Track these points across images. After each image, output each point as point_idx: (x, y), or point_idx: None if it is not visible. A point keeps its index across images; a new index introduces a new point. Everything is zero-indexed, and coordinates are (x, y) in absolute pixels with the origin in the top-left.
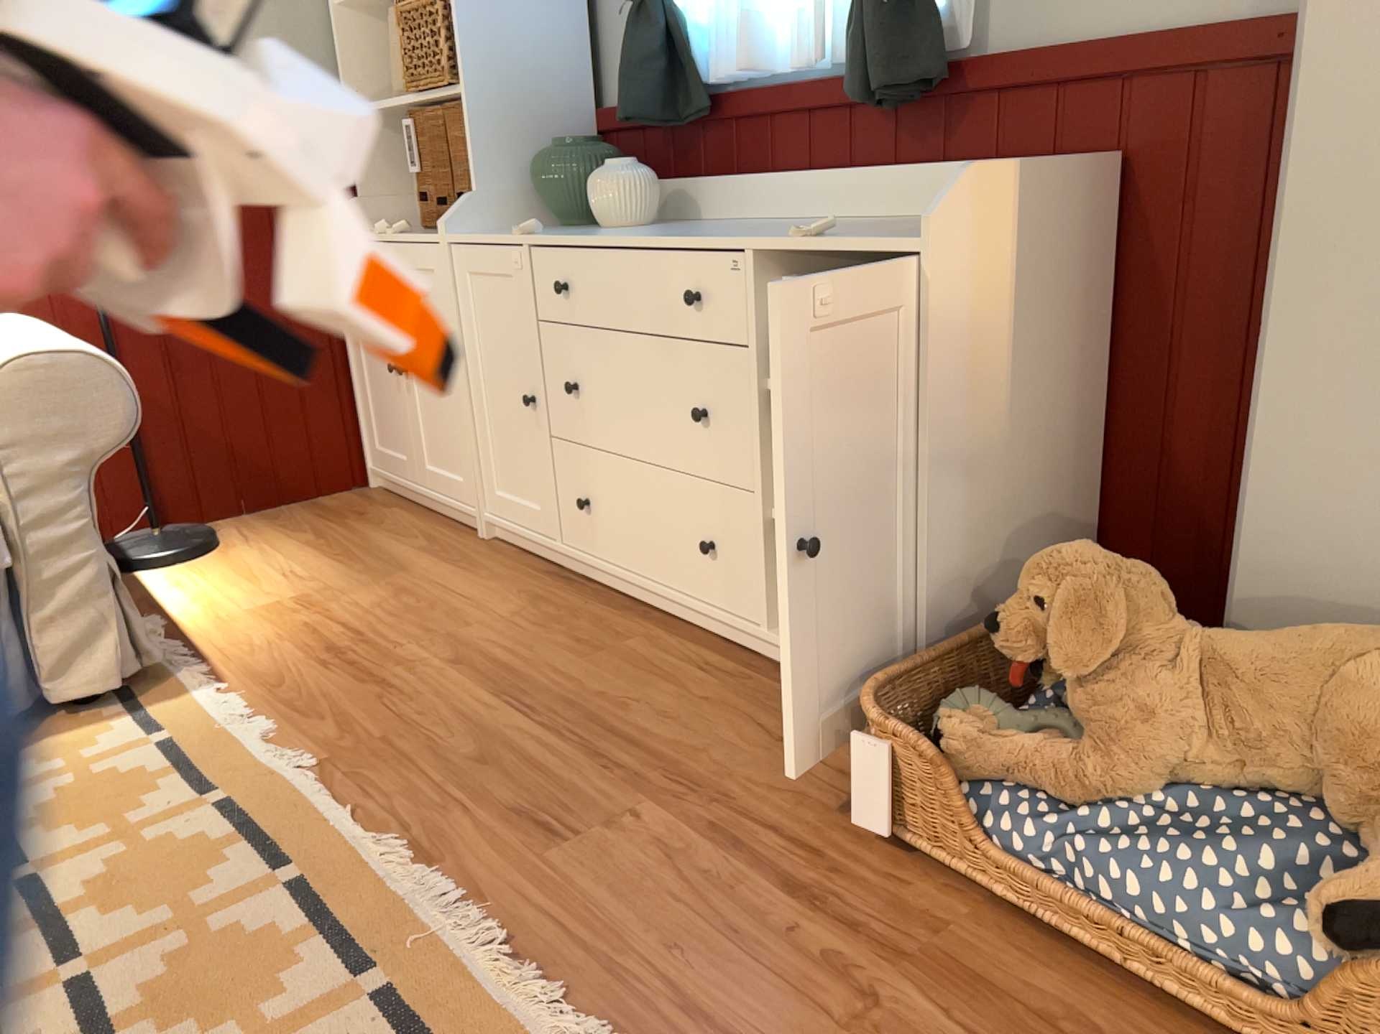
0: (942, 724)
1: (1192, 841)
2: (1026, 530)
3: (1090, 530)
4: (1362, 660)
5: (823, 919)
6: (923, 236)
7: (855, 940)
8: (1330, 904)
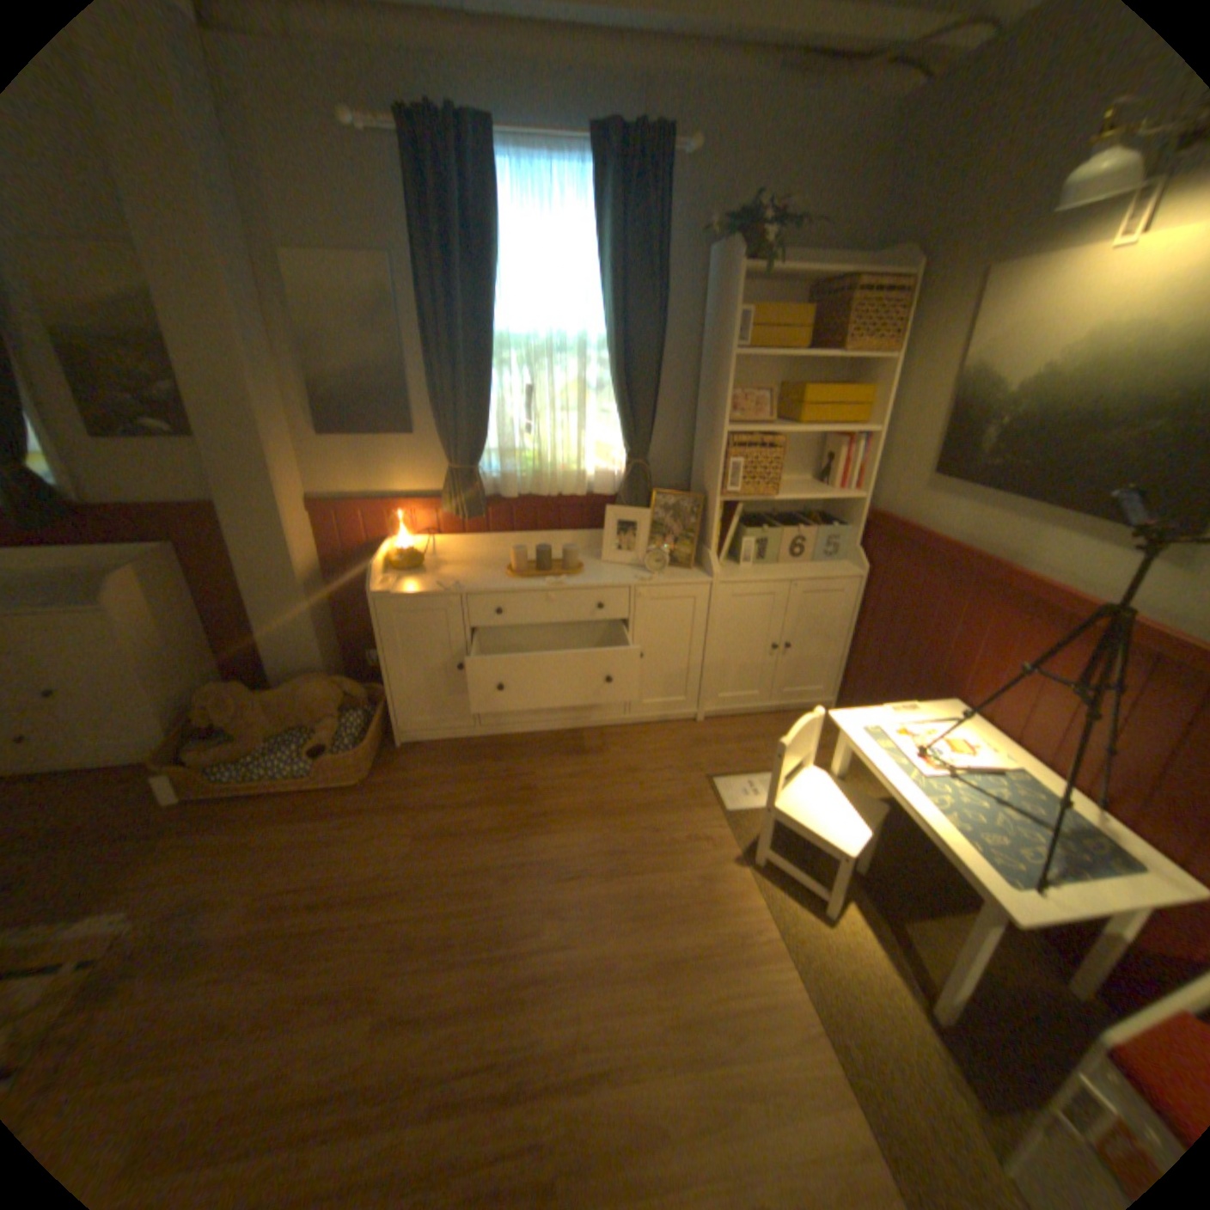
0: (183, 760)
1: (273, 754)
2: (188, 679)
3: (214, 665)
4: (300, 690)
5: (163, 840)
6: (99, 602)
7: (179, 837)
8: (308, 751)
